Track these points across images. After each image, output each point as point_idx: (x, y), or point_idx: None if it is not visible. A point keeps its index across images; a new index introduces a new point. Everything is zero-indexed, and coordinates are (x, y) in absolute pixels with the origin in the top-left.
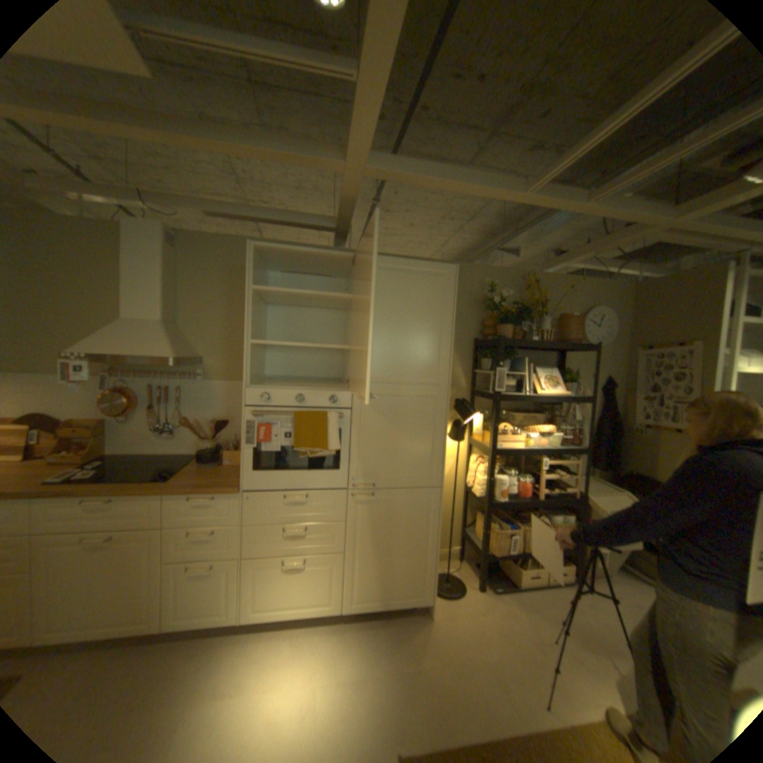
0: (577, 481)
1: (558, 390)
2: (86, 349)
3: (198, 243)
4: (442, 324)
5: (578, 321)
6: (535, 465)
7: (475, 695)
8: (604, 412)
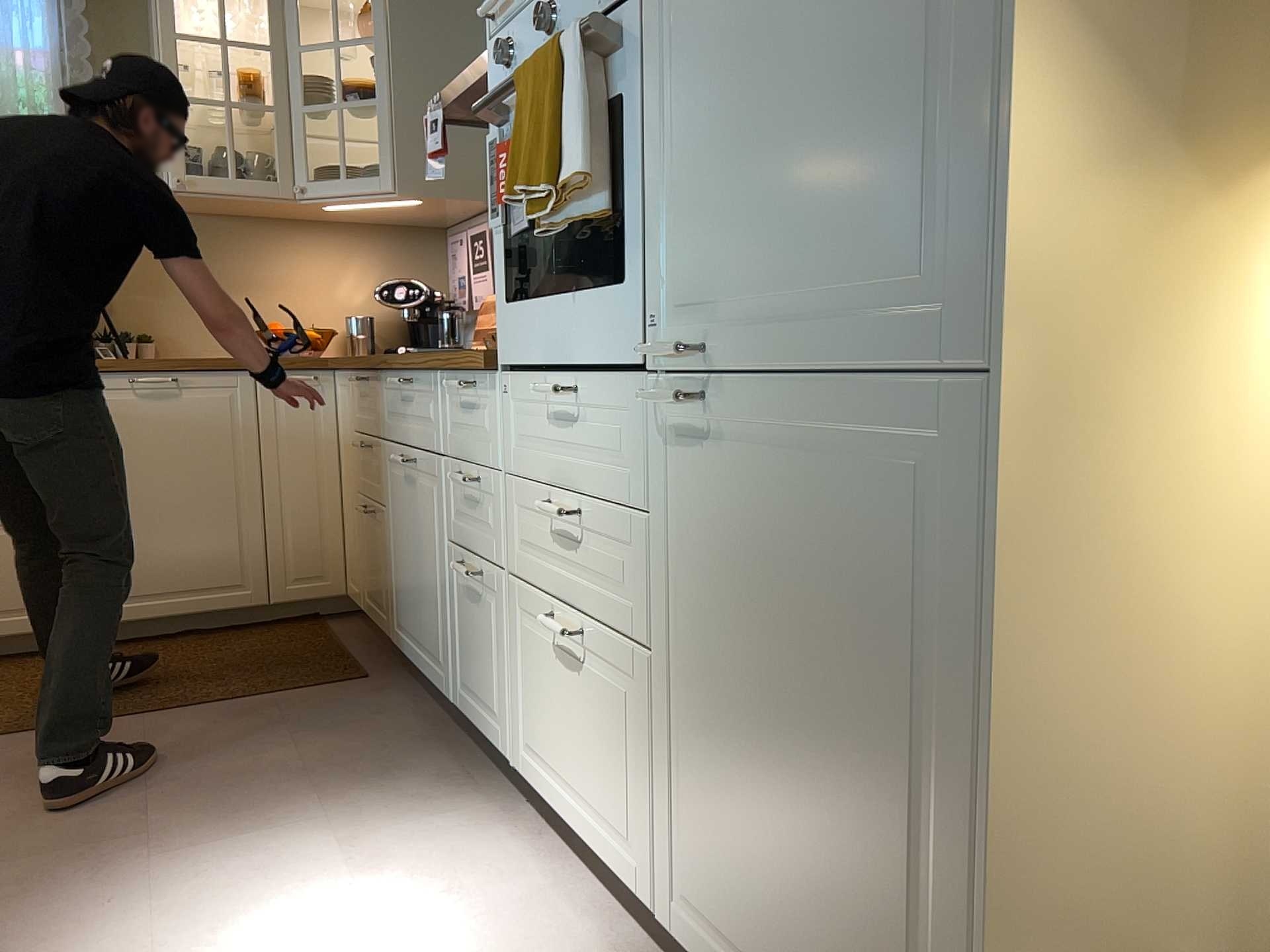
0: None
1: None
2: None
3: None
4: None
5: None
6: None
7: None
8: None
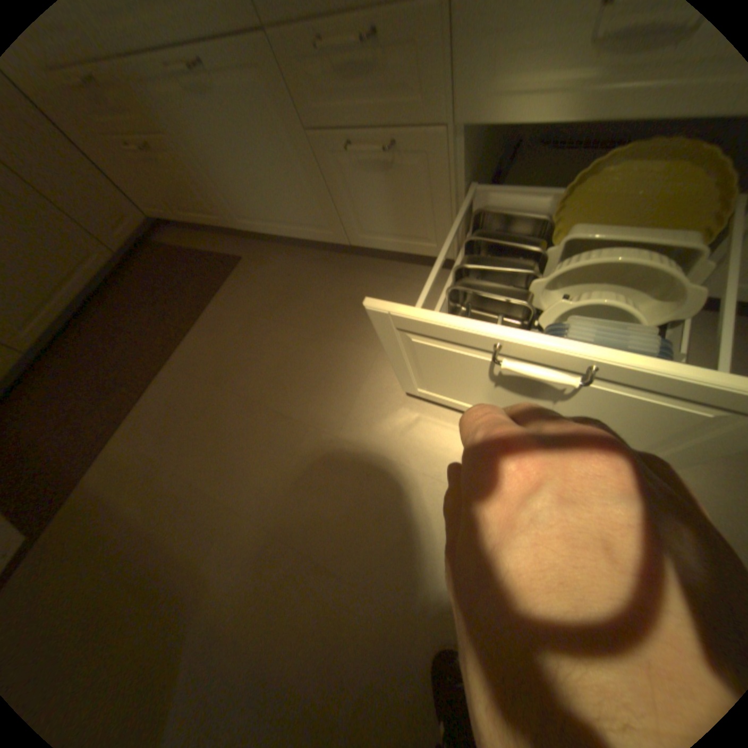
0: None
1: None
2: None
3: None
4: None
5: None
6: None
7: None
8: None
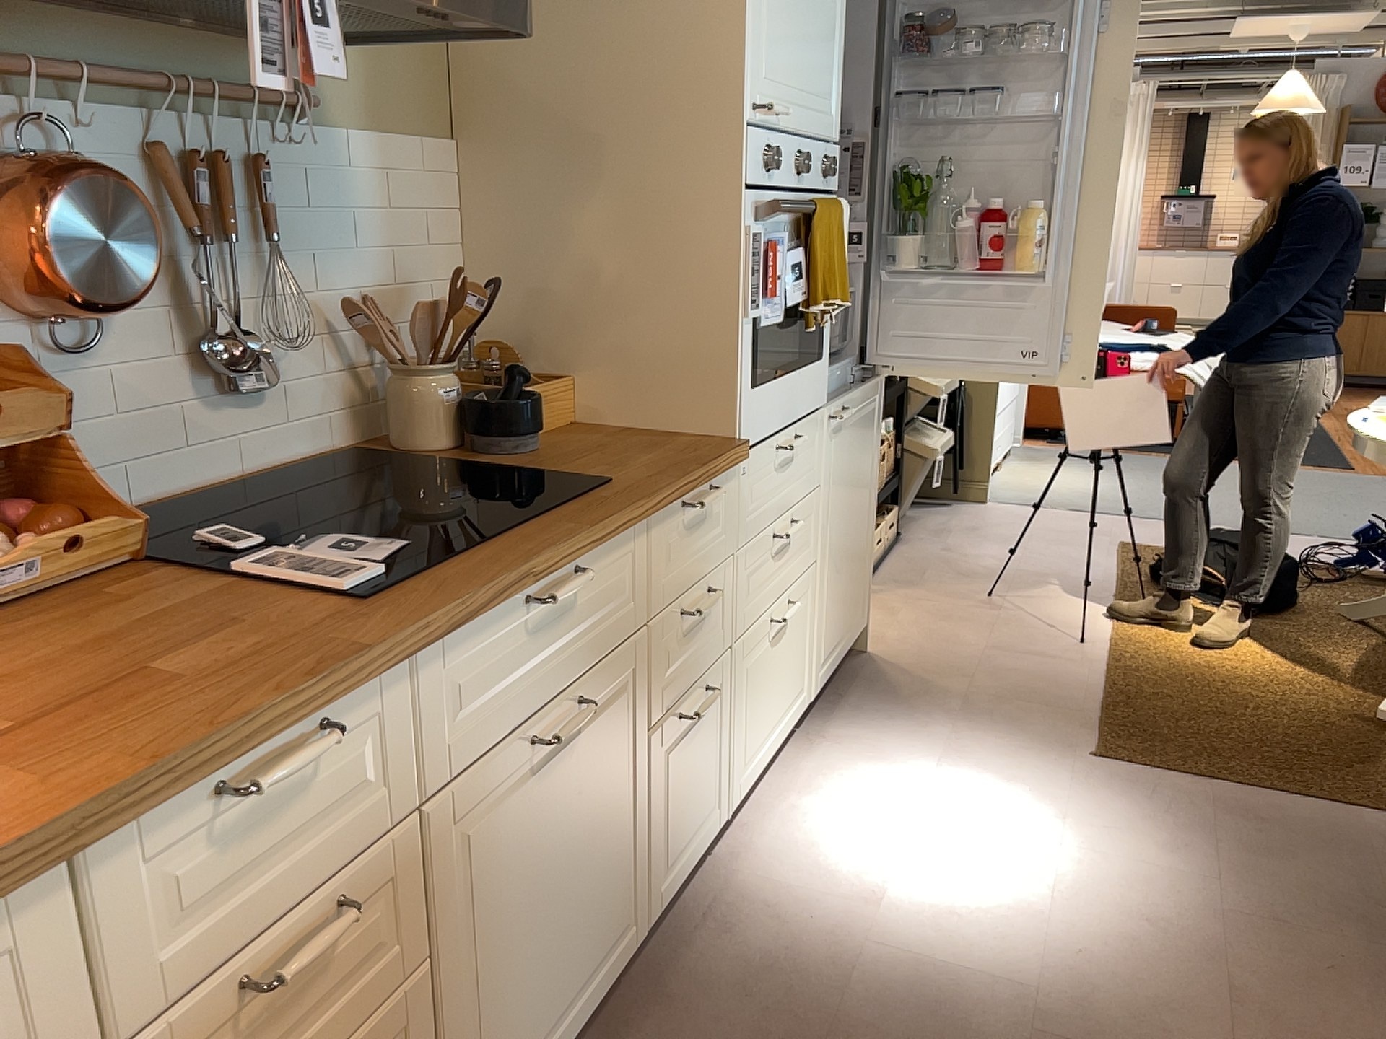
0: None
1: None
2: None
3: None
4: None
5: None
6: None
7: (1028, 673)
8: None
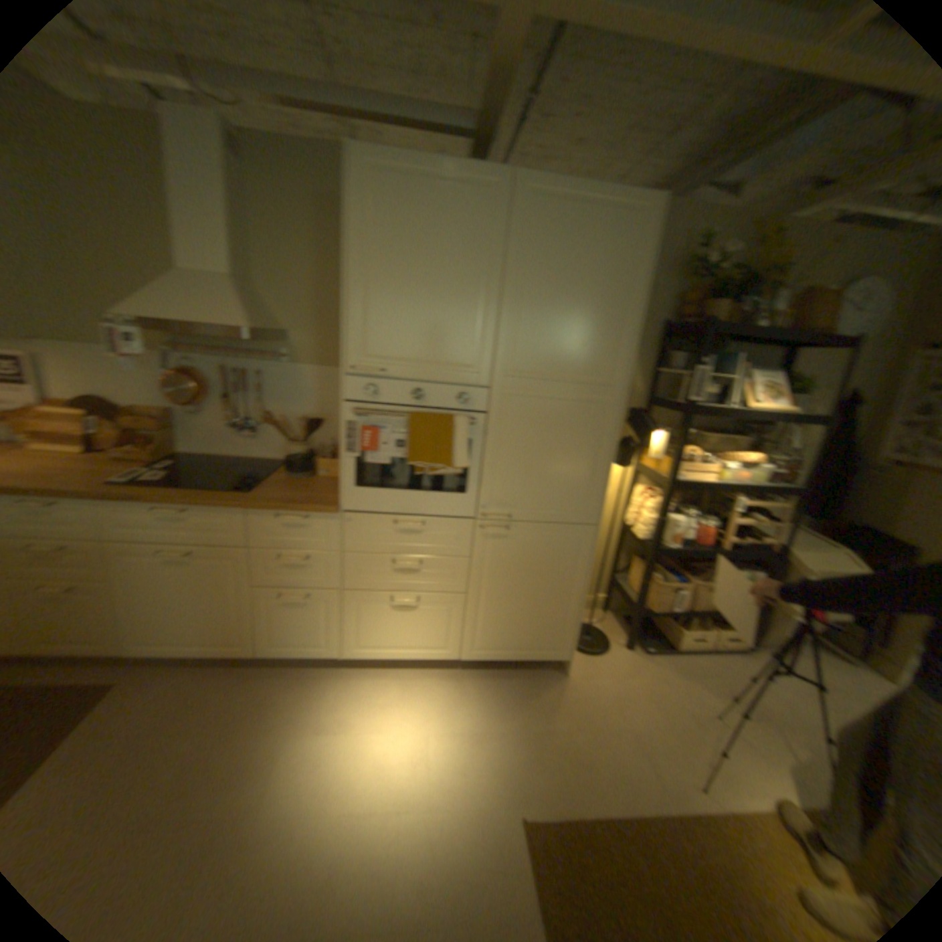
0: (777, 529)
1: (779, 404)
2: (130, 311)
3: (269, 153)
4: (628, 292)
5: (831, 299)
6: (721, 504)
7: (614, 765)
8: (833, 439)
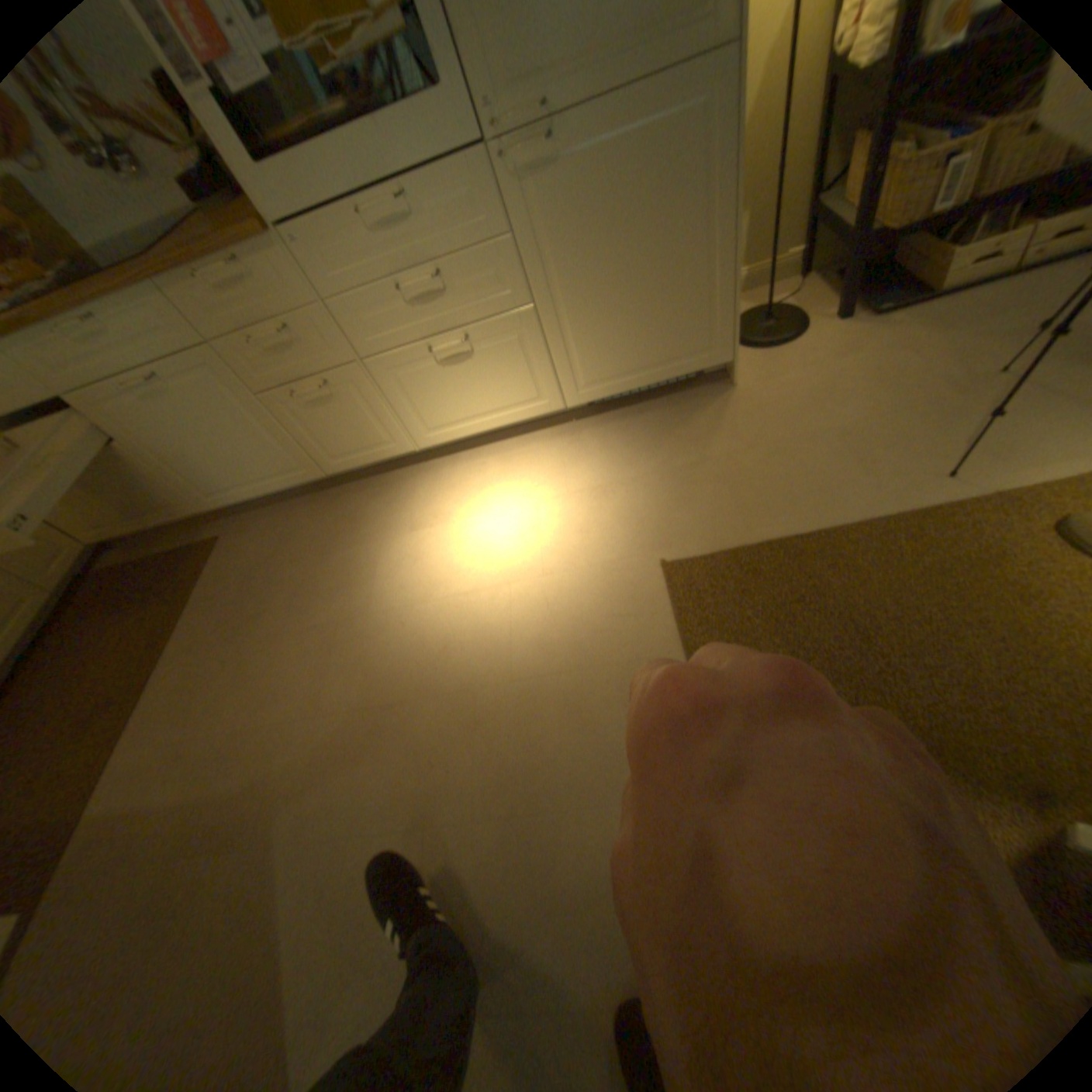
0: None
1: None
2: None
3: None
4: None
5: None
6: None
7: (804, 475)
8: None
